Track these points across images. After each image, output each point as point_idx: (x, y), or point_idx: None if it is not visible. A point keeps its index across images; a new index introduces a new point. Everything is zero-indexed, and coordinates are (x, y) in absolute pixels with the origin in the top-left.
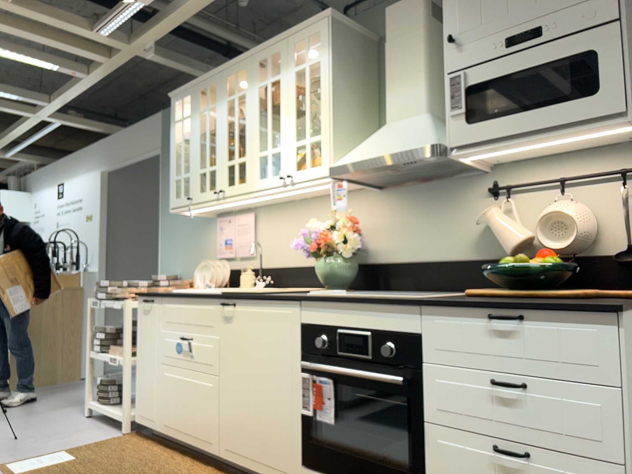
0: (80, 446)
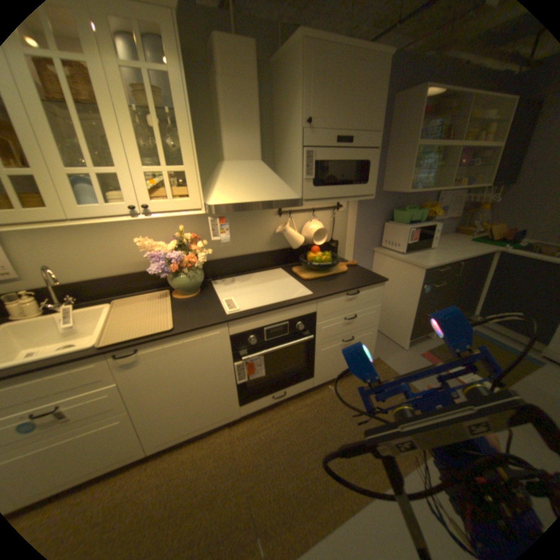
0: None
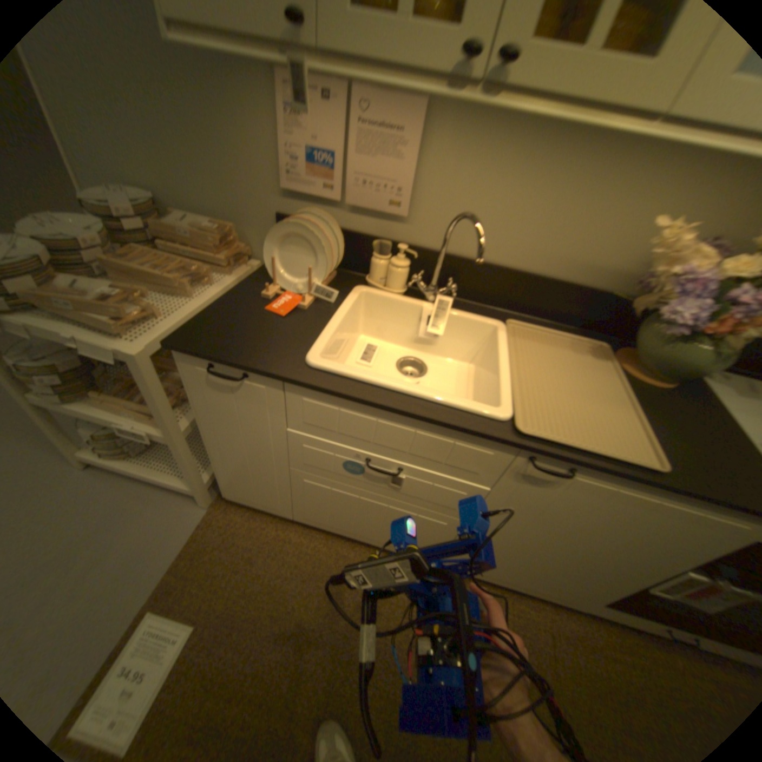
0: (163, 574)
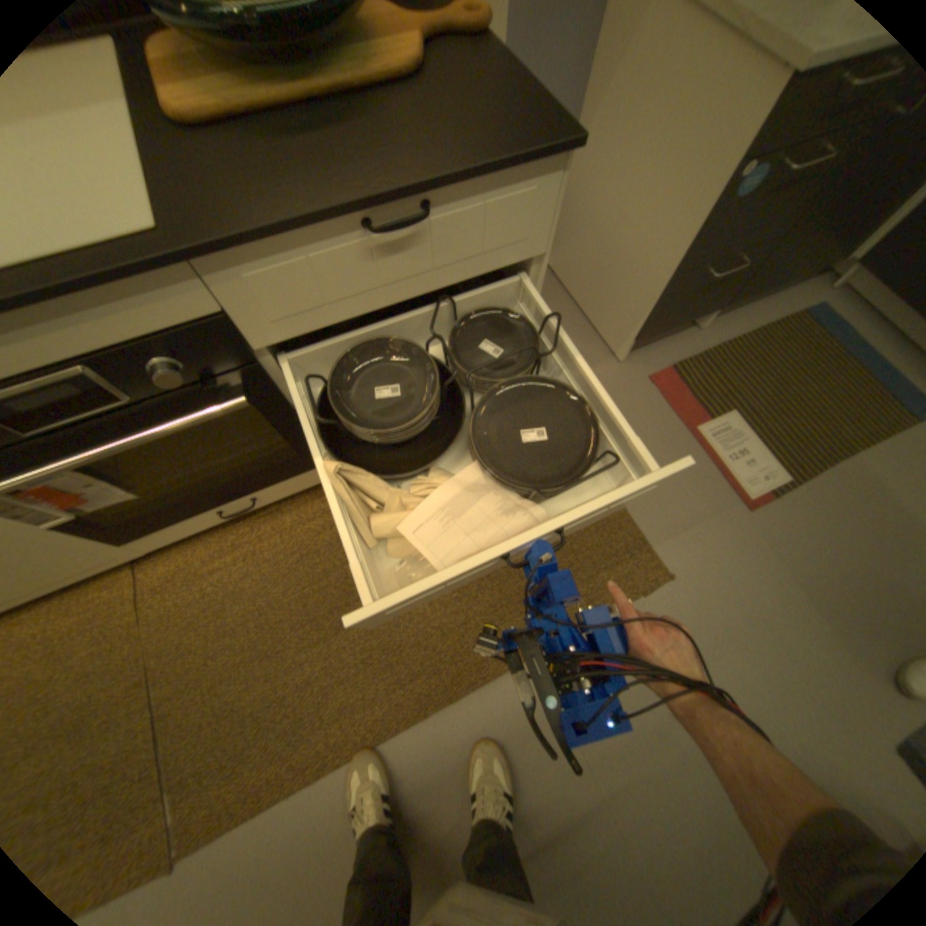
0: None
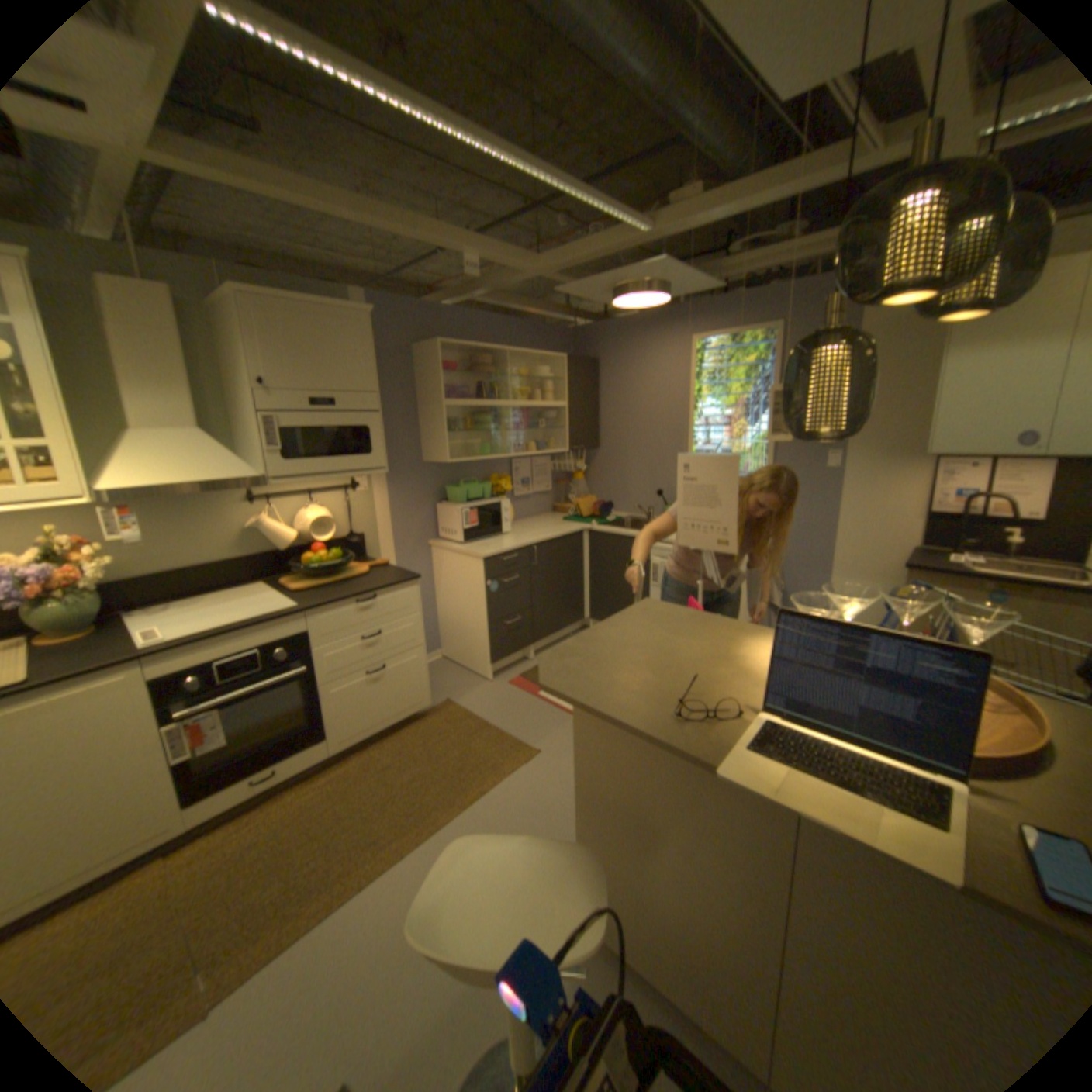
0: None
